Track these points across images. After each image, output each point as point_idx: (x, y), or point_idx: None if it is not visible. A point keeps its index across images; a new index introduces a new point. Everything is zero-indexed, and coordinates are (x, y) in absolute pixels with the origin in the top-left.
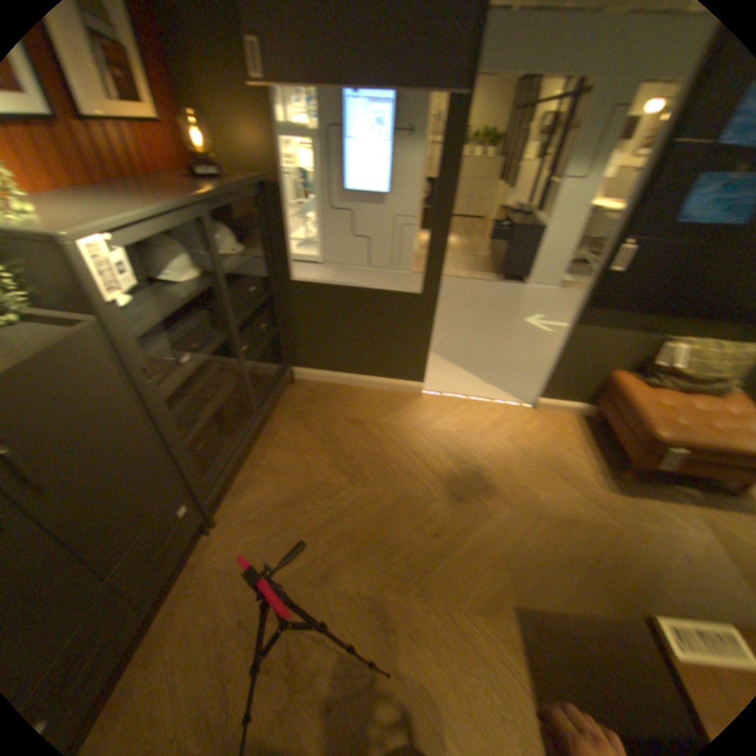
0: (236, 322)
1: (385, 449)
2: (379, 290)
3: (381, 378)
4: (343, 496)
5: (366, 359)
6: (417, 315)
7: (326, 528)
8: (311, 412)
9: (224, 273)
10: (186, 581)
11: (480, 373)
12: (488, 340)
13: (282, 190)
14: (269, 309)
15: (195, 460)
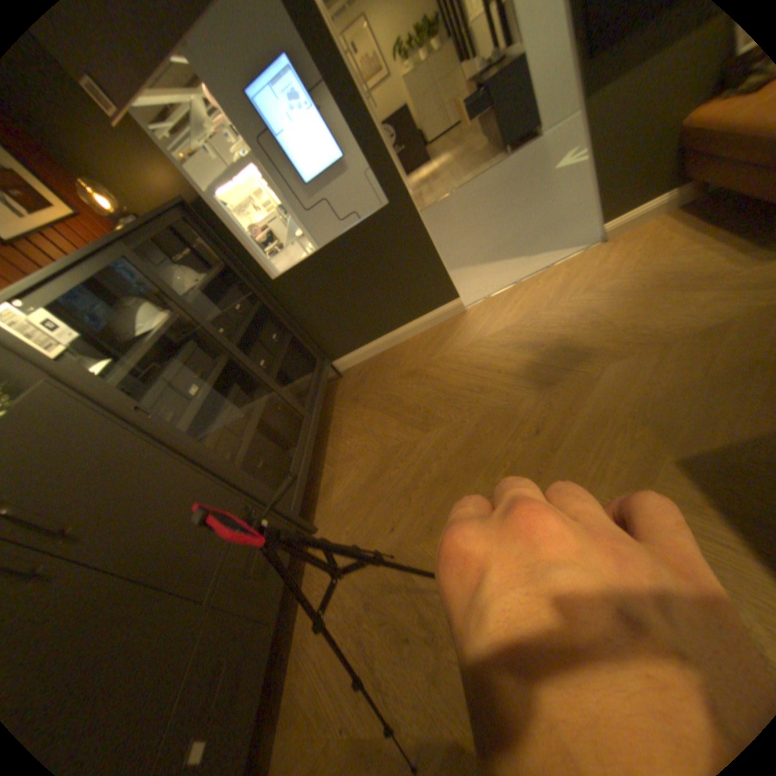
0: (237, 339)
1: (450, 379)
2: (351, 228)
3: (416, 318)
4: (424, 443)
5: (390, 308)
6: (403, 226)
7: (418, 481)
8: (367, 388)
9: (193, 300)
10: (313, 583)
11: (525, 248)
12: (521, 212)
13: (209, 200)
14: (276, 318)
15: (268, 475)
